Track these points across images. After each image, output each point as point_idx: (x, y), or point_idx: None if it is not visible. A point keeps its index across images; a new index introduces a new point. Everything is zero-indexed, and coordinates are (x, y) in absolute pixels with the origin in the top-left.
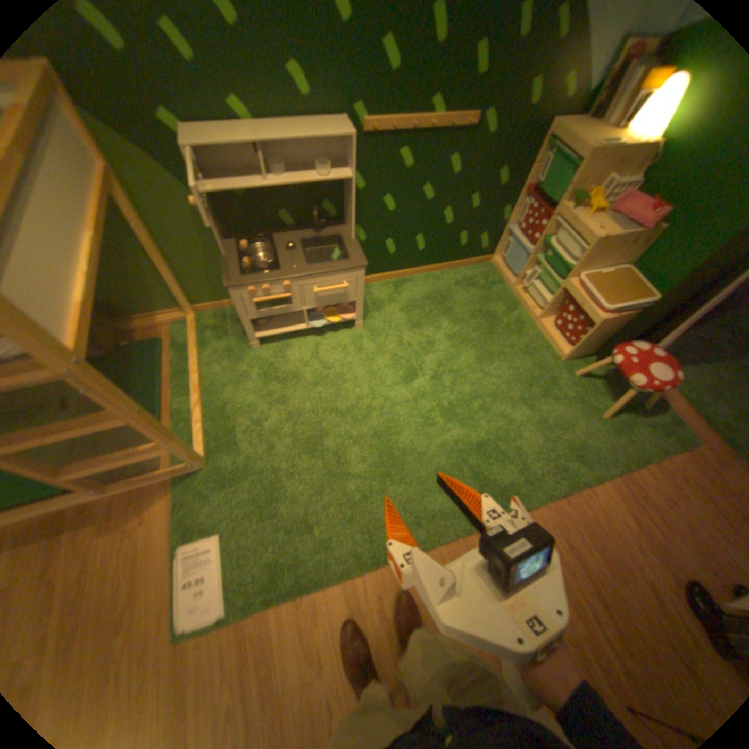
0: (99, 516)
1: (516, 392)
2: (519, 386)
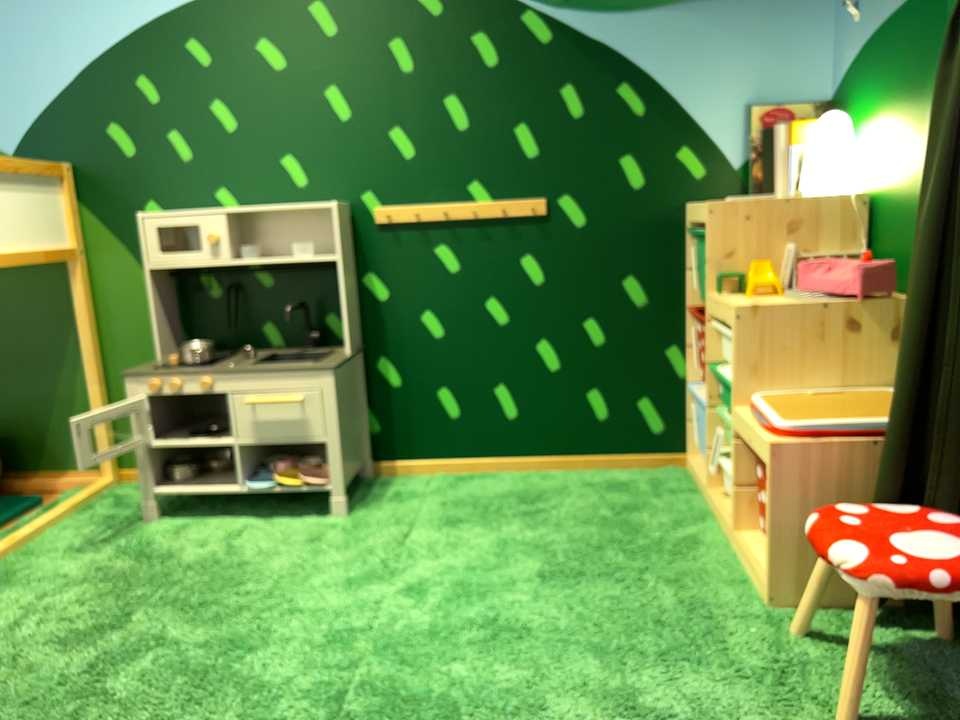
0: None
1: (599, 639)
2: (615, 630)
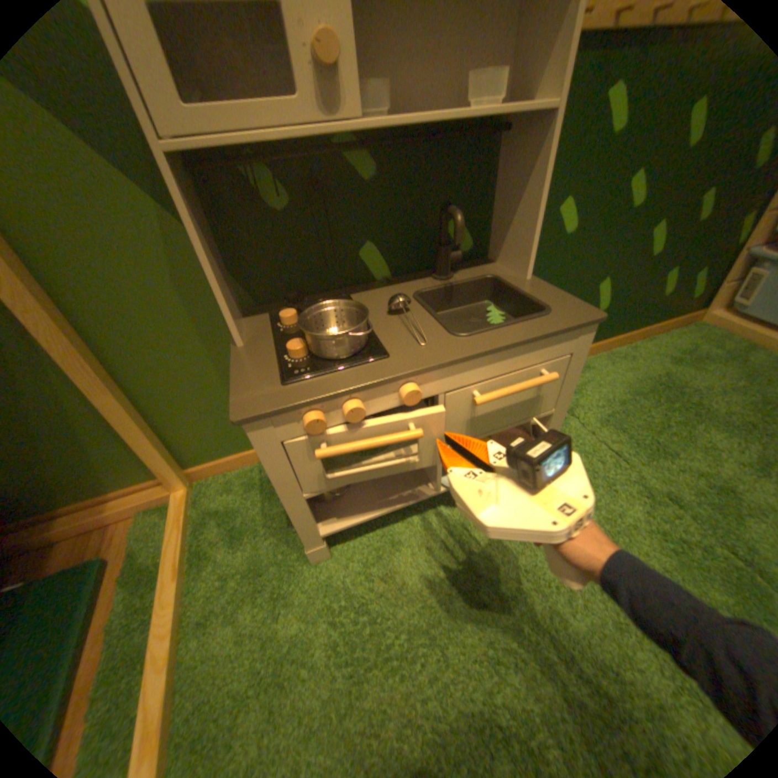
0: None
1: None
2: None
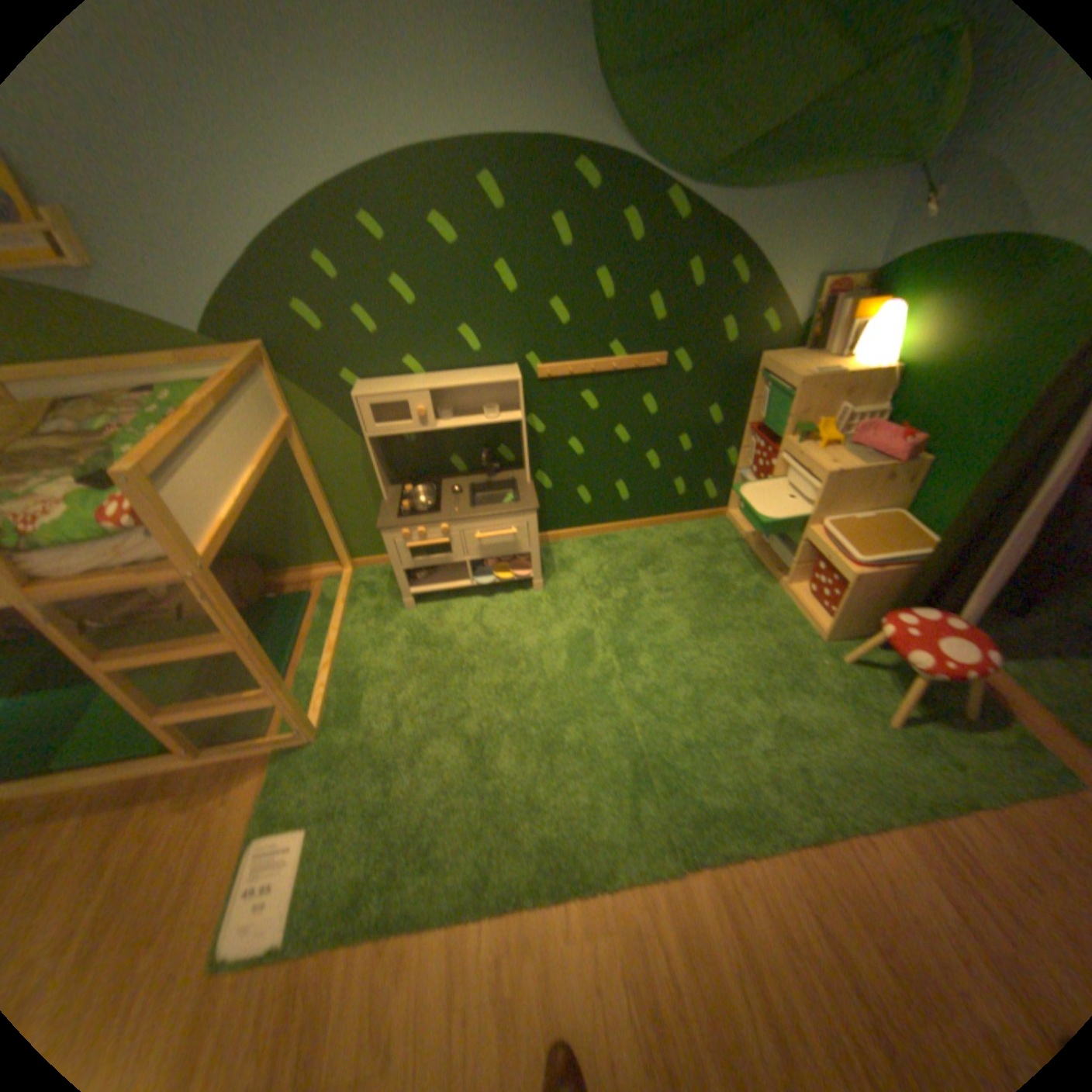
0: (183, 787)
1: (748, 680)
2: (752, 671)
